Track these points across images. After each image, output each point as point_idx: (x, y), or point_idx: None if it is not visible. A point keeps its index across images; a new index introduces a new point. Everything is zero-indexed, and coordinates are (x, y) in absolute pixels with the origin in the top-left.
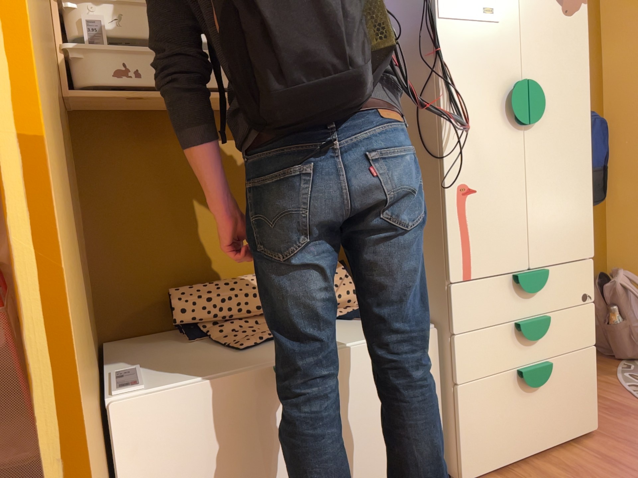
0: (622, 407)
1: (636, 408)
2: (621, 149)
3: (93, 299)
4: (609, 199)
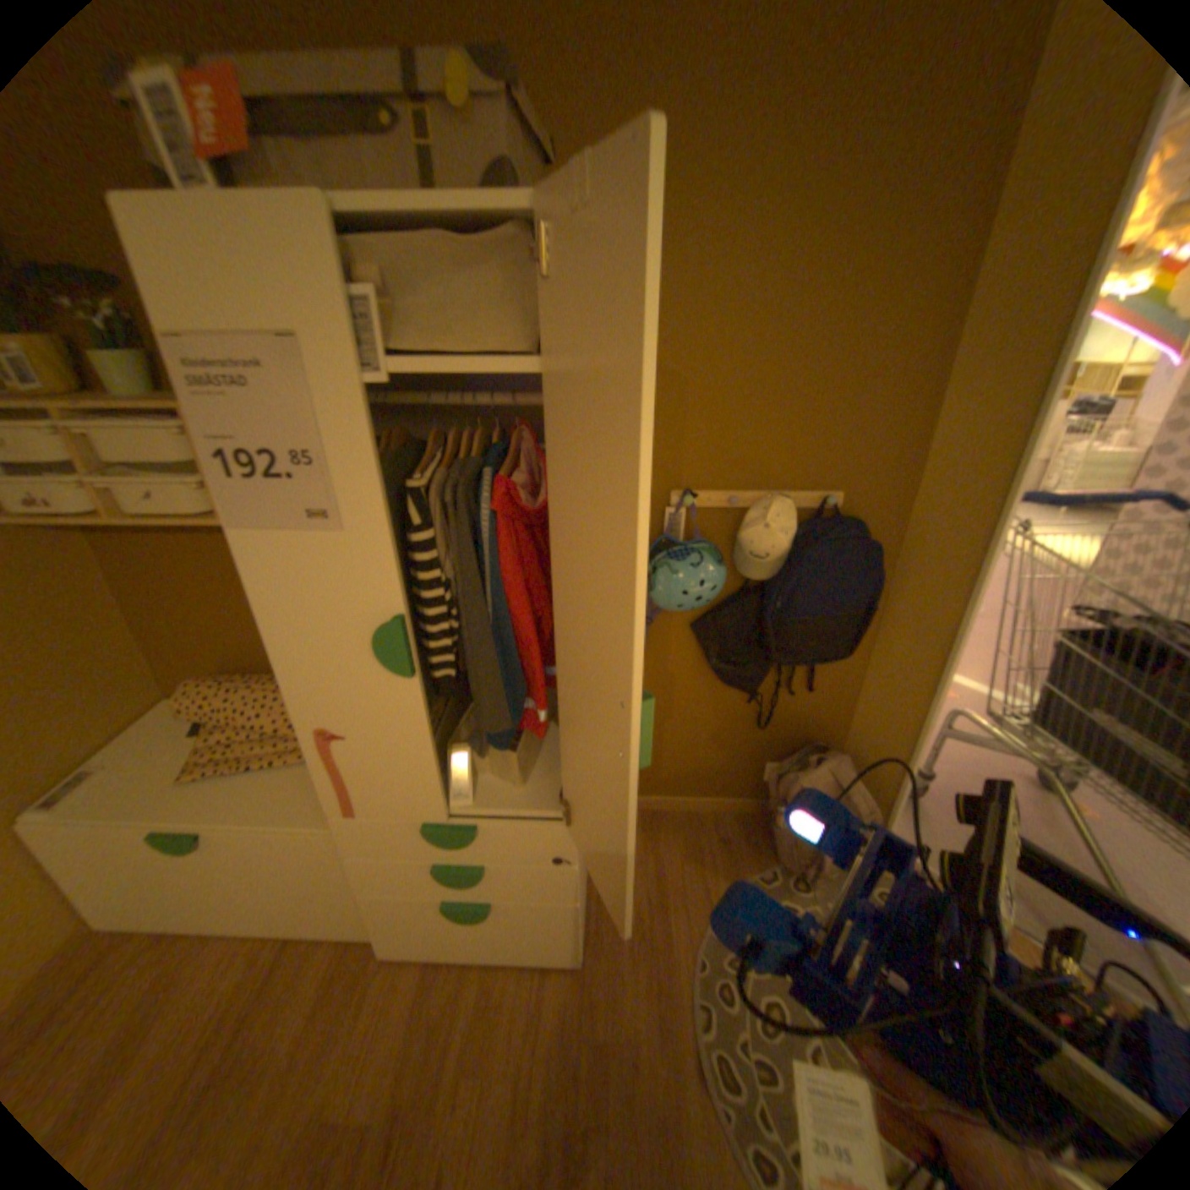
0: (657, 950)
1: (671, 962)
2: (920, 590)
3: (143, 668)
4: (876, 654)
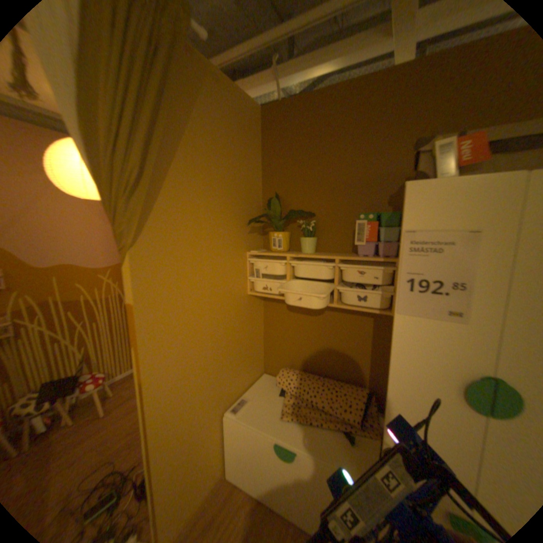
0: None
1: None
2: None
3: (263, 357)
4: None
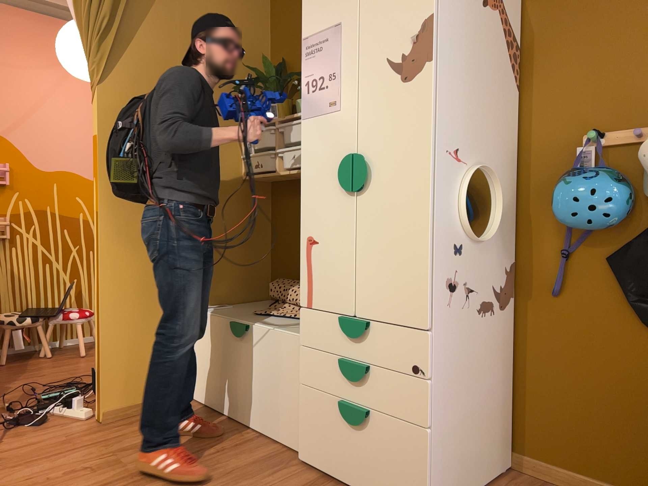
0: None
1: None
2: None
3: (266, 276)
4: None
